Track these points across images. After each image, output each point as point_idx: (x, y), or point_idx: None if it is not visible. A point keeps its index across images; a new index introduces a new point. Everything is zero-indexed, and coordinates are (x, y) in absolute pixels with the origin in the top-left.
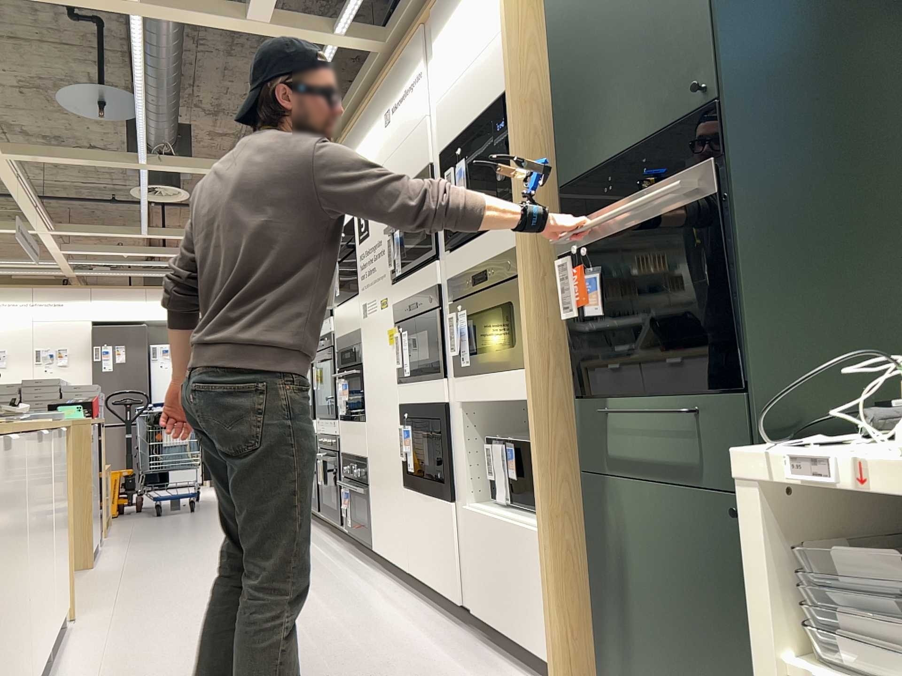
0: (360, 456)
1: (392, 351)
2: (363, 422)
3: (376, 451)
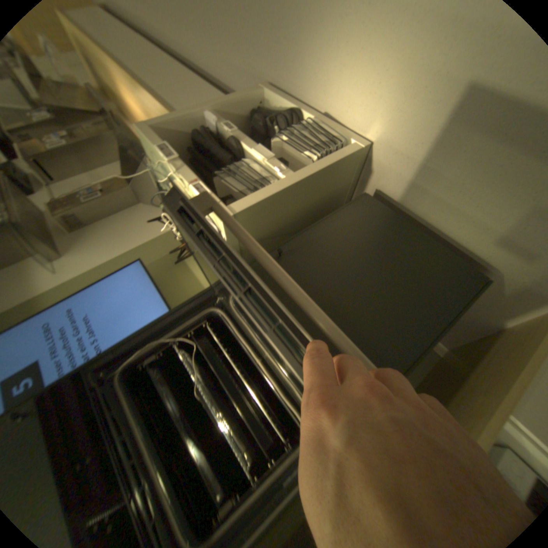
0: None
1: None
2: None
3: None
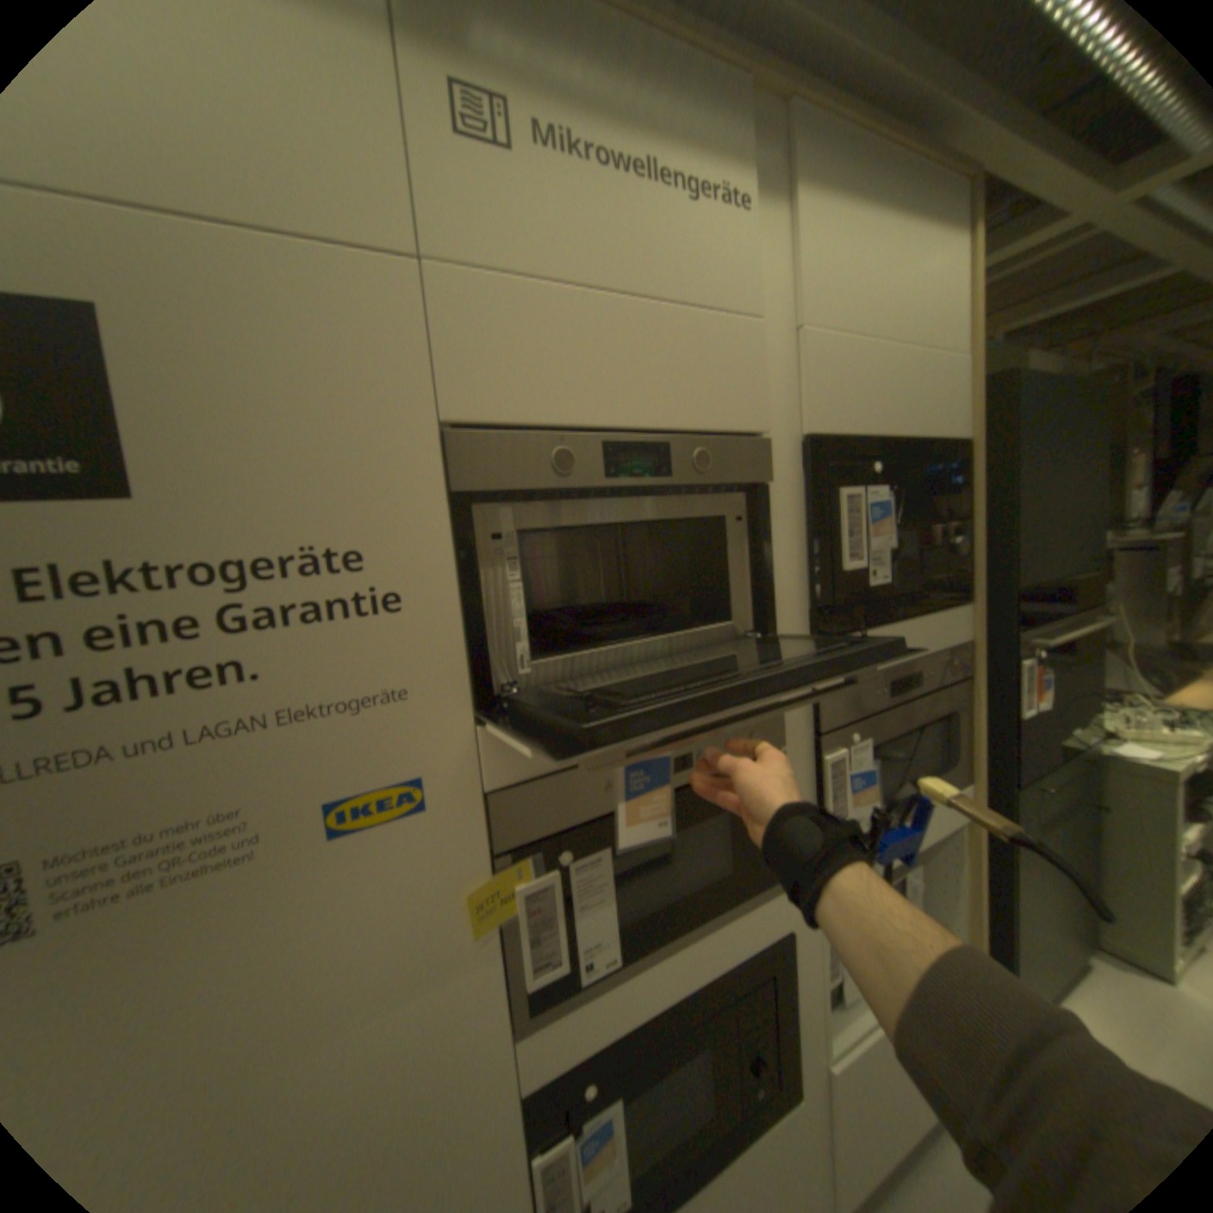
0: None
1: (465, 957)
2: None
3: None
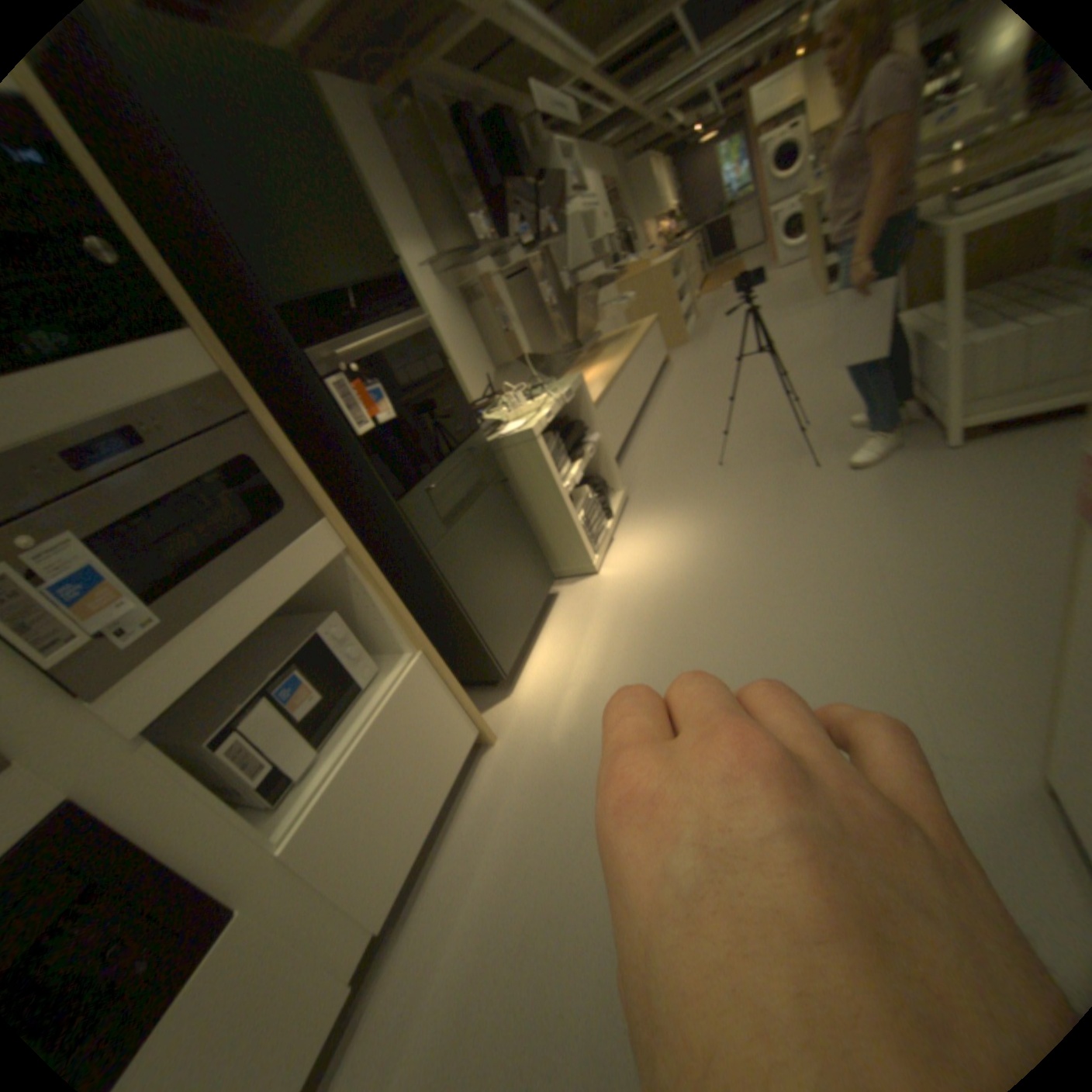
0: None
1: None
2: None
3: None
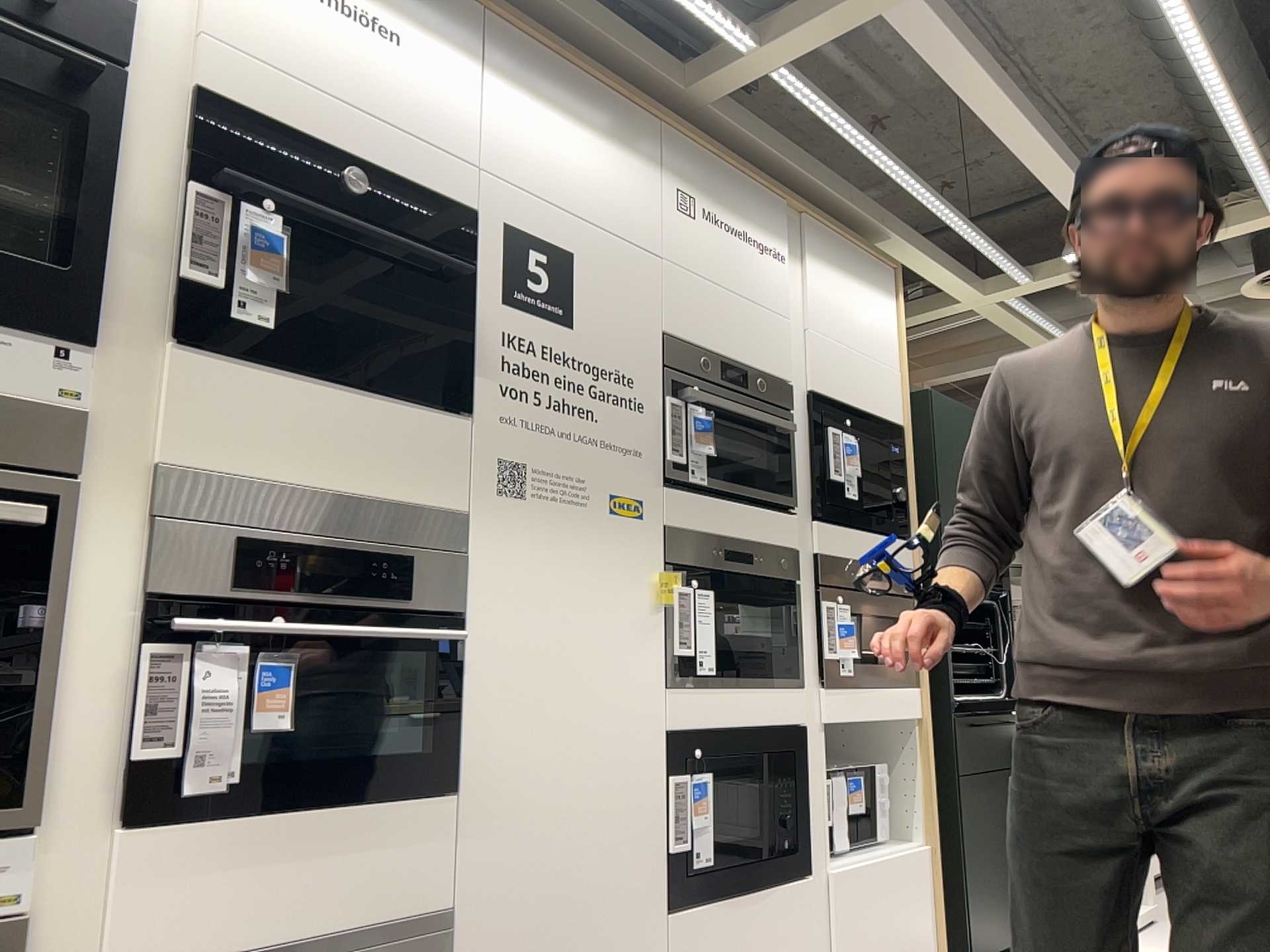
0: (388, 921)
1: (651, 616)
2: (443, 792)
3: (536, 862)
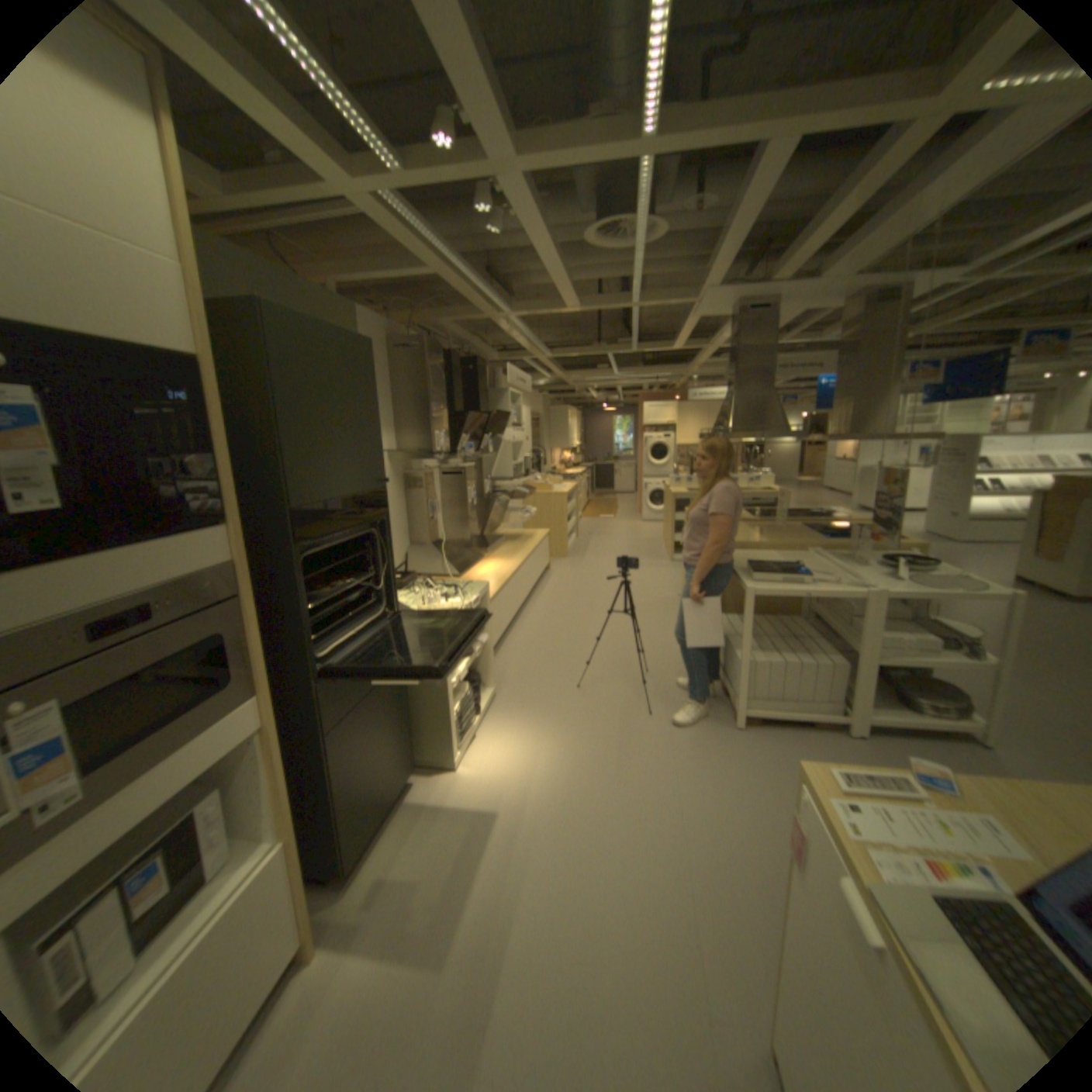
0: None
1: None
2: None
3: None
